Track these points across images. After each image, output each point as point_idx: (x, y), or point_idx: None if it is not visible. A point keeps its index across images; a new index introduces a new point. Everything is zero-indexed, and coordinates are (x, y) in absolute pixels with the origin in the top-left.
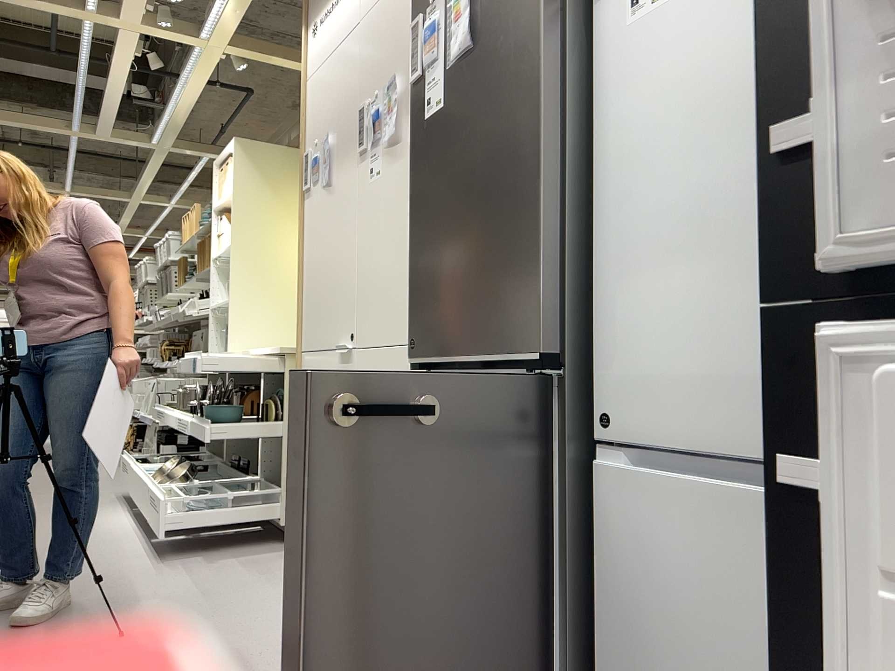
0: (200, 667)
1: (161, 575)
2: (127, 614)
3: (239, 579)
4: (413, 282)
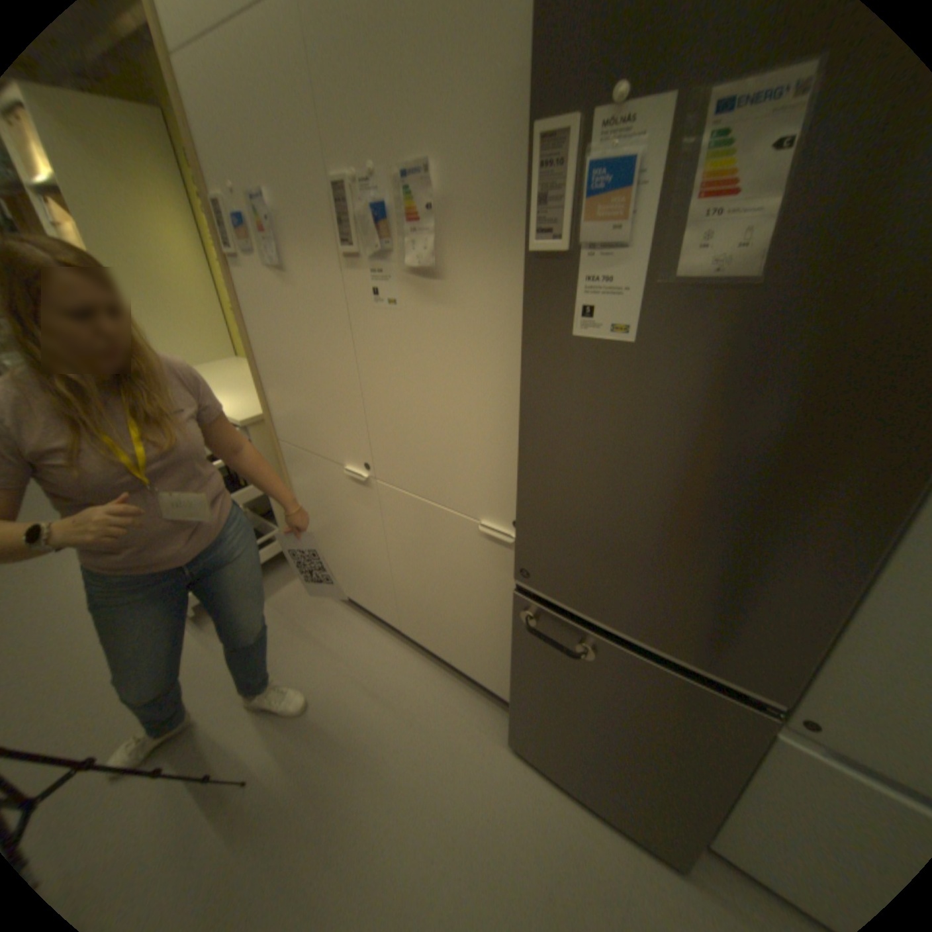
0: (343, 800)
1: (213, 653)
2: (223, 736)
3: (290, 635)
4: (527, 517)
